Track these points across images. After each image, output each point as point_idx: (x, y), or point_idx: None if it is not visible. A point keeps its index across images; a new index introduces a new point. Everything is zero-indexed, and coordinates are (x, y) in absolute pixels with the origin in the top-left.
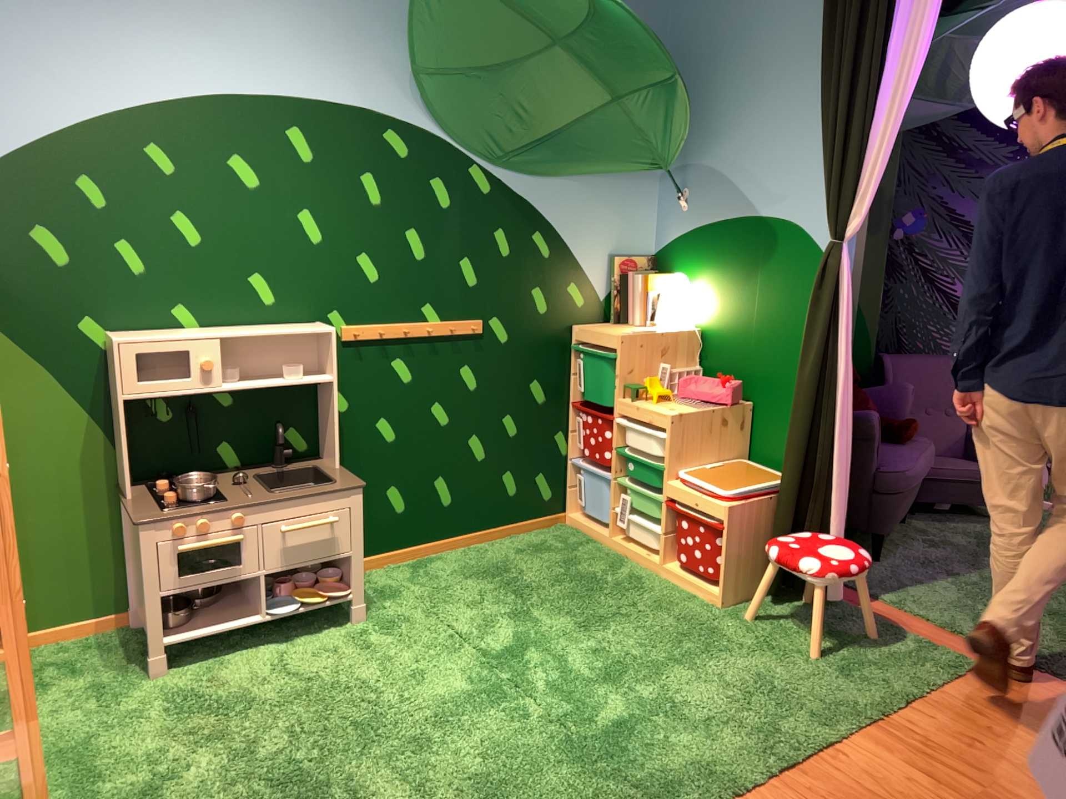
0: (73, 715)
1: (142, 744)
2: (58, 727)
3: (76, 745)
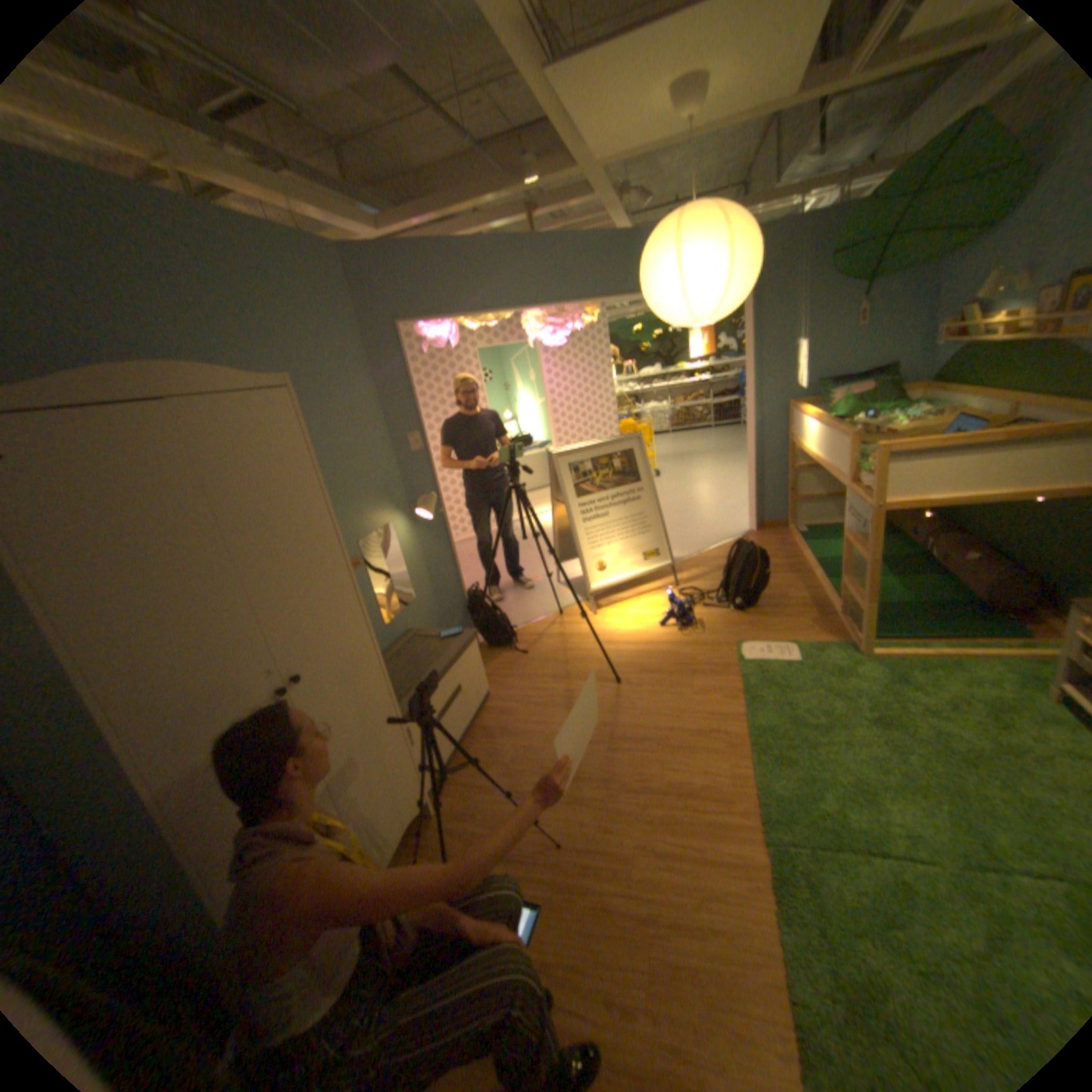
0: (999, 671)
1: (958, 688)
2: (986, 666)
3: (962, 670)
